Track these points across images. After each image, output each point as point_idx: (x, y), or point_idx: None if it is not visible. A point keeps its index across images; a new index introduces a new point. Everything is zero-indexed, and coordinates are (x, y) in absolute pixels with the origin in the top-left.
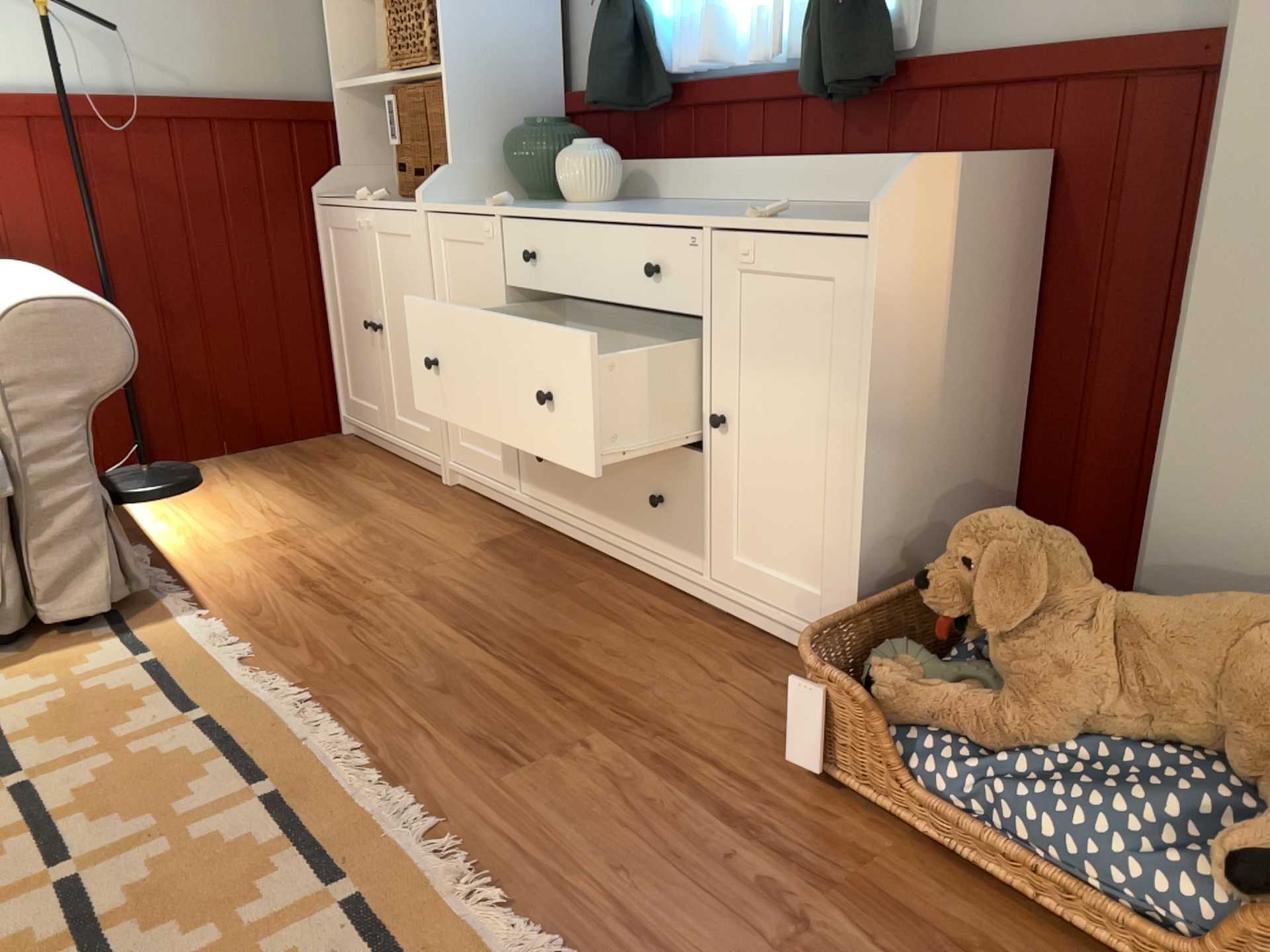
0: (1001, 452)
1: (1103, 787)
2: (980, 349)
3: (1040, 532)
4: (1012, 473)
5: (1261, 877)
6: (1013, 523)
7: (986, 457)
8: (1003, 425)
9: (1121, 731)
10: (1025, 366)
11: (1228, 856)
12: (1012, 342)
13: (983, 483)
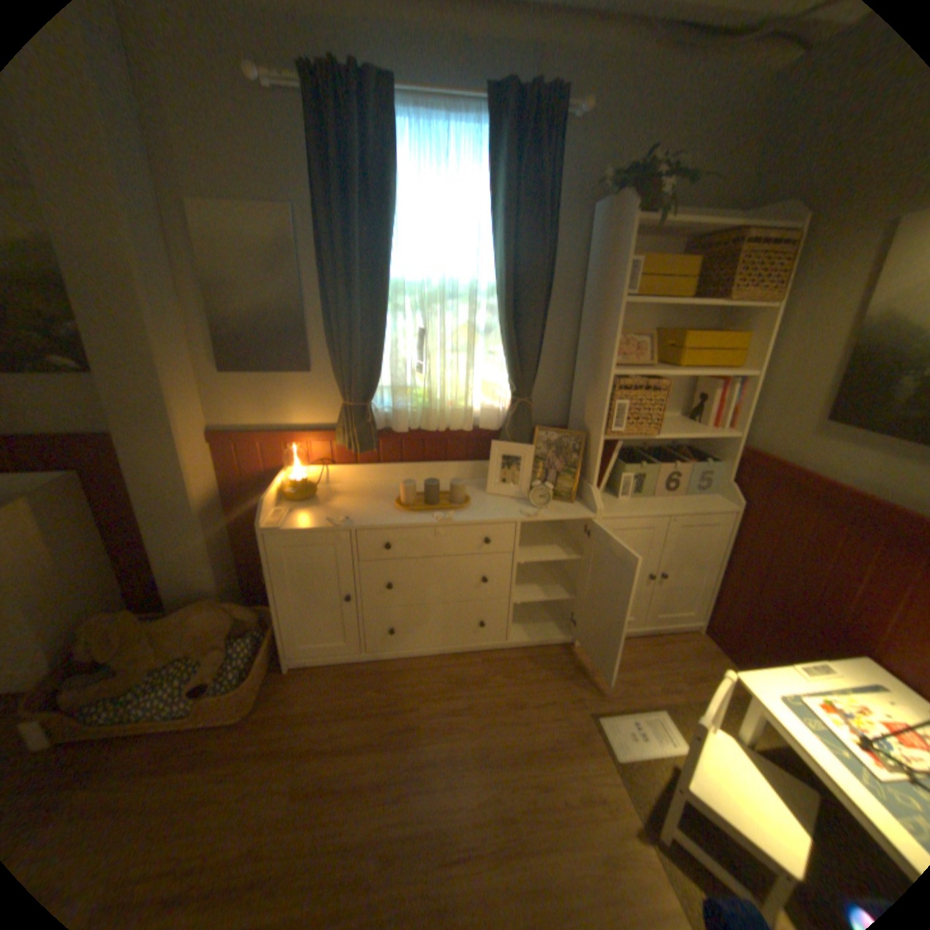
0: (102, 573)
1: (154, 691)
2: (72, 549)
3: (112, 620)
4: (112, 576)
5: (194, 695)
6: (100, 622)
7: (95, 579)
8: (99, 564)
9: (159, 668)
10: (100, 541)
11: (186, 695)
12: (89, 537)
13: (98, 588)
